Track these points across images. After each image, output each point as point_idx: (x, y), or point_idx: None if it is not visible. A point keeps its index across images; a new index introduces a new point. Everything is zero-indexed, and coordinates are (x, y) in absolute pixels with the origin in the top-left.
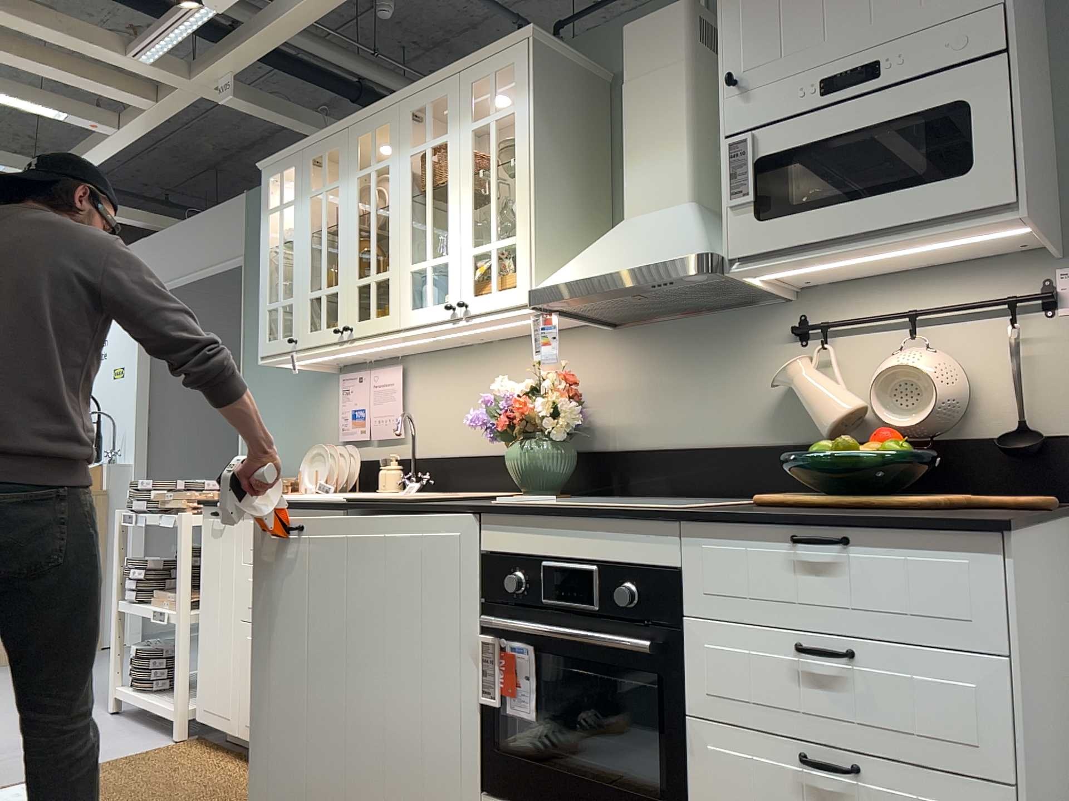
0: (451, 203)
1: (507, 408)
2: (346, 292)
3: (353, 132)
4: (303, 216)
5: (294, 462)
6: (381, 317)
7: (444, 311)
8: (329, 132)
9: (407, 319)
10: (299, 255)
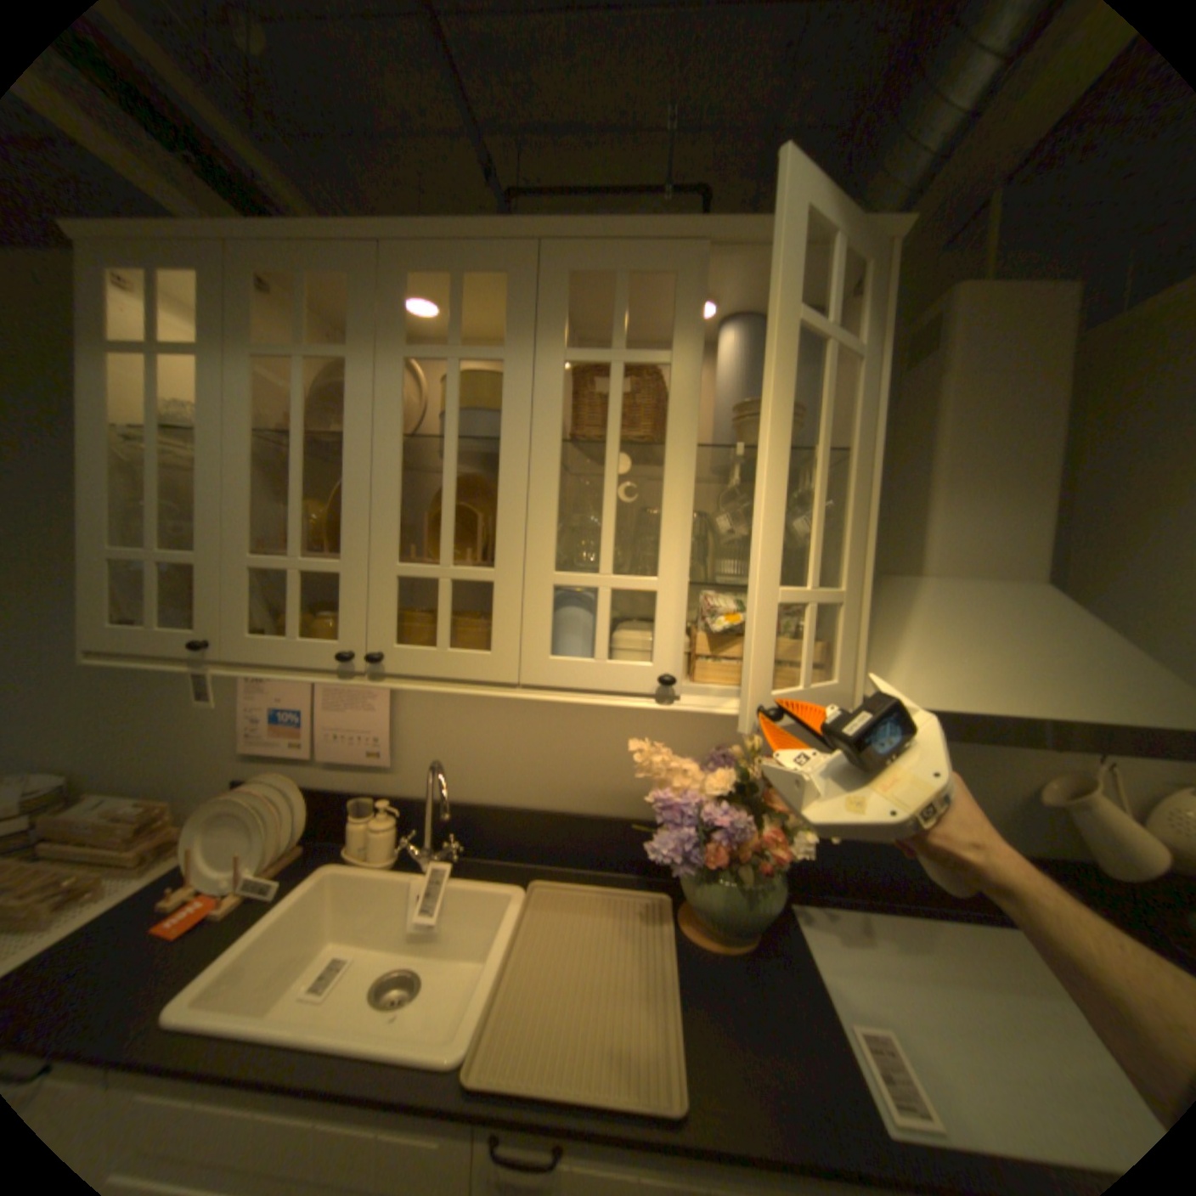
0: (675, 485)
1: (741, 842)
2: (366, 580)
3: (394, 251)
4: (229, 388)
5: (120, 766)
6: (472, 652)
7: (642, 679)
8: (318, 227)
9: (546, 672)
10: (198, 458)
